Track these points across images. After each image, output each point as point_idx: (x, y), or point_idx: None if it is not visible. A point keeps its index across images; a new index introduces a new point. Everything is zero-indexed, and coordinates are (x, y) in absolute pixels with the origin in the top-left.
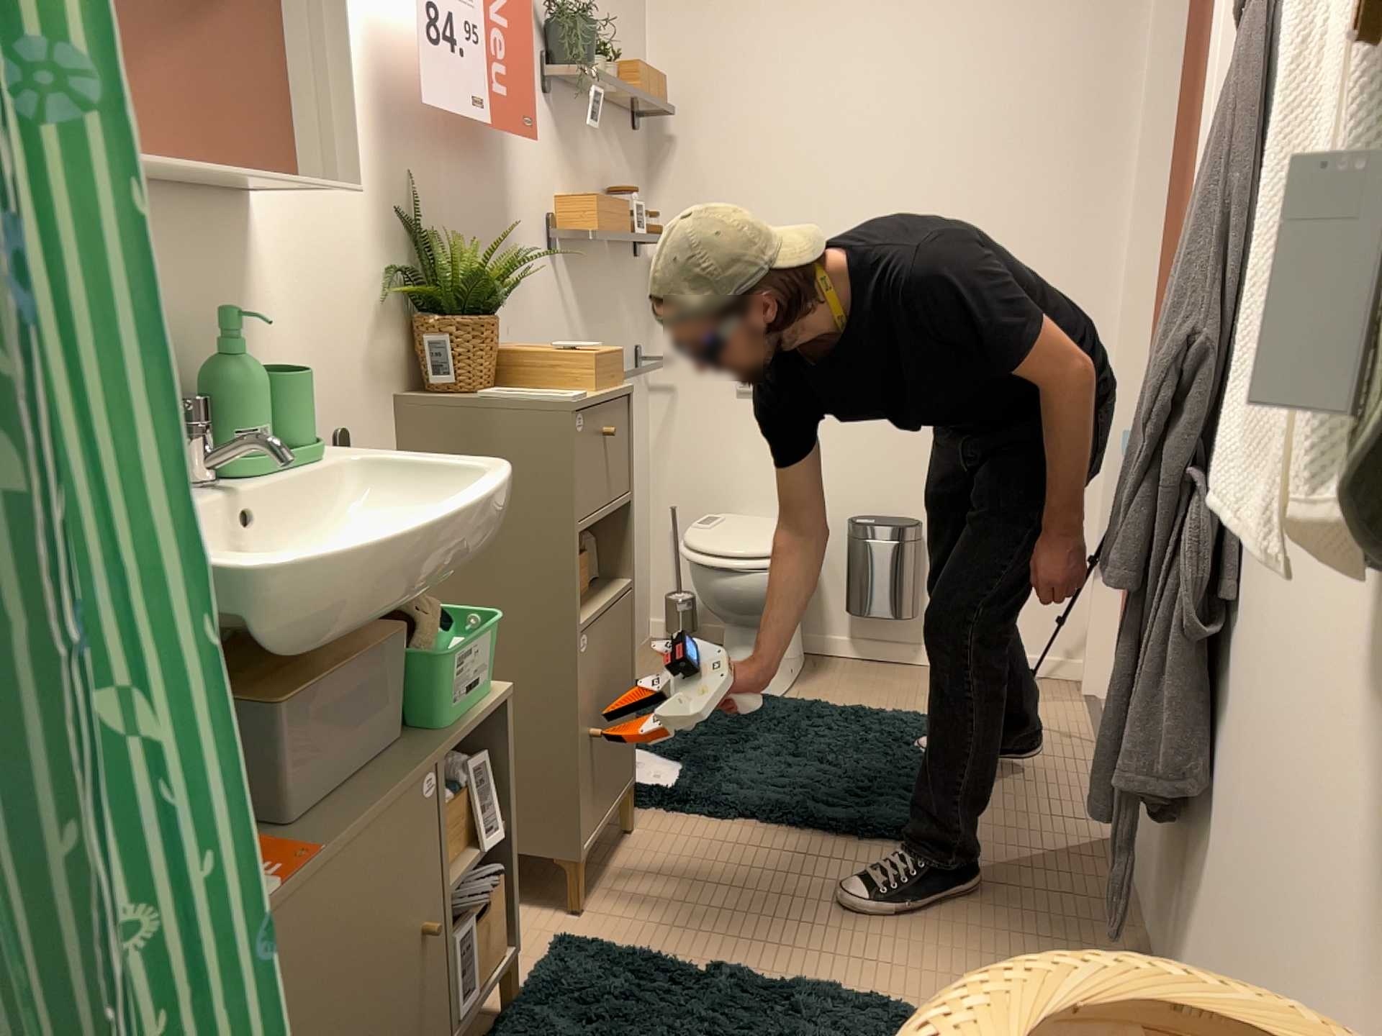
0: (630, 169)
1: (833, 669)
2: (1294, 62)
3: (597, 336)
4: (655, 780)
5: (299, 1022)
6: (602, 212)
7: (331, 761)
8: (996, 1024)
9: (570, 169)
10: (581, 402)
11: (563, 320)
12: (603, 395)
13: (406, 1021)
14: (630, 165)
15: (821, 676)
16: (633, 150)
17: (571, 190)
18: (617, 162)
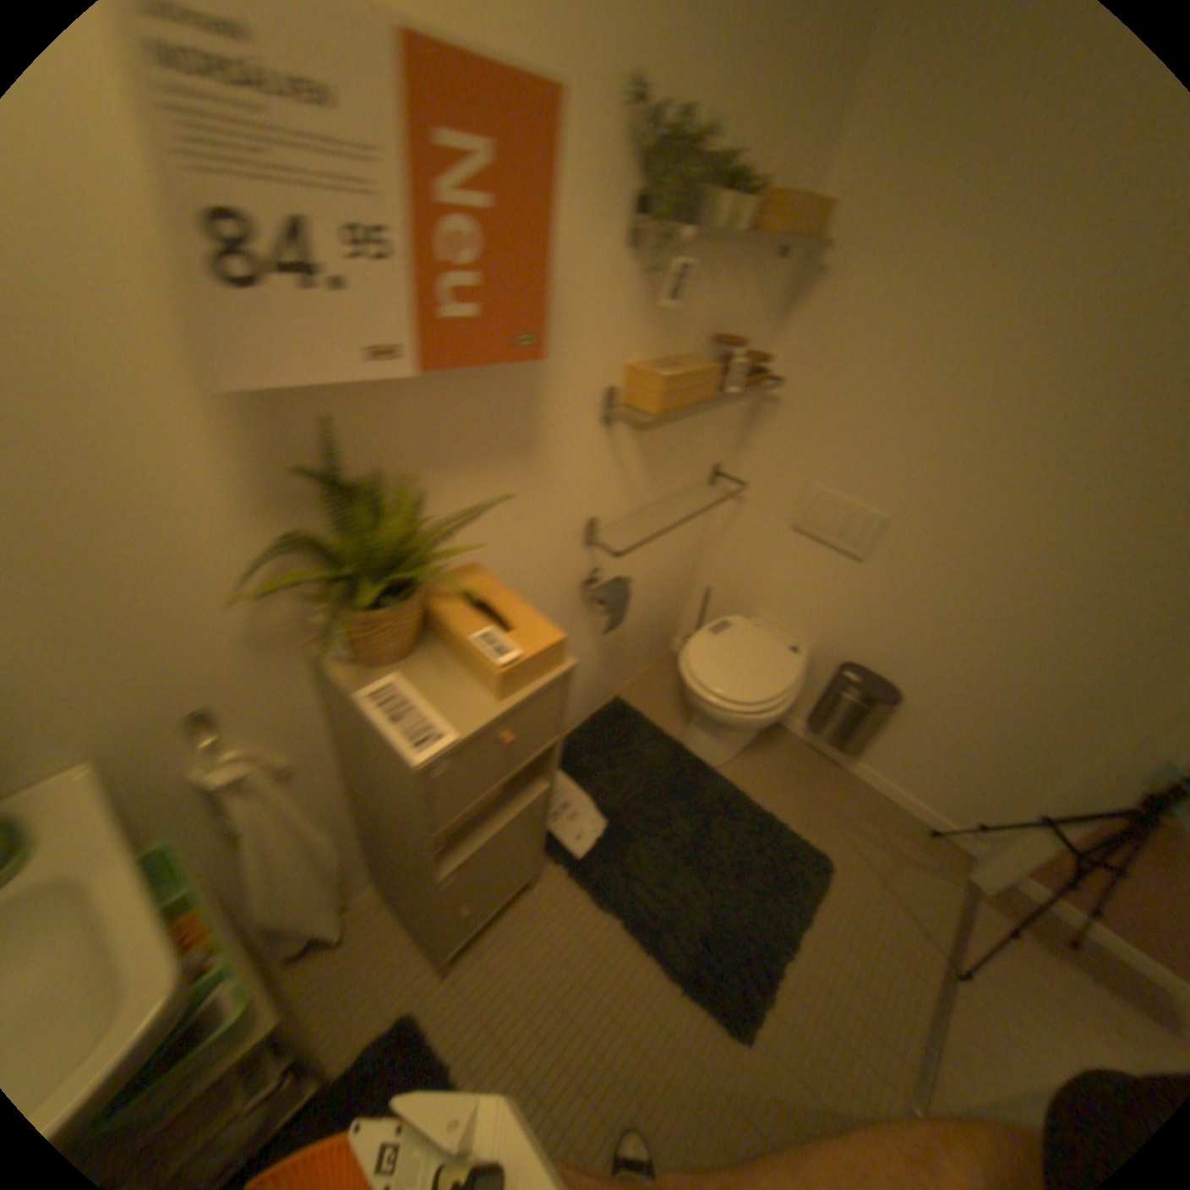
0: (764, 292)
1: (778, 745)
2: None
3: (662, 472)
4: (571, 842)
5: None
6: (667, 386)
7: None
8: None
9: (659, 318)
10: (441, 751)
11: (610, 476)
12: (501, 709)
13: None
14: (765, 288)
15: (764, 750)
16: (775, 268)
17: (654, 343)
18: (742, 290)
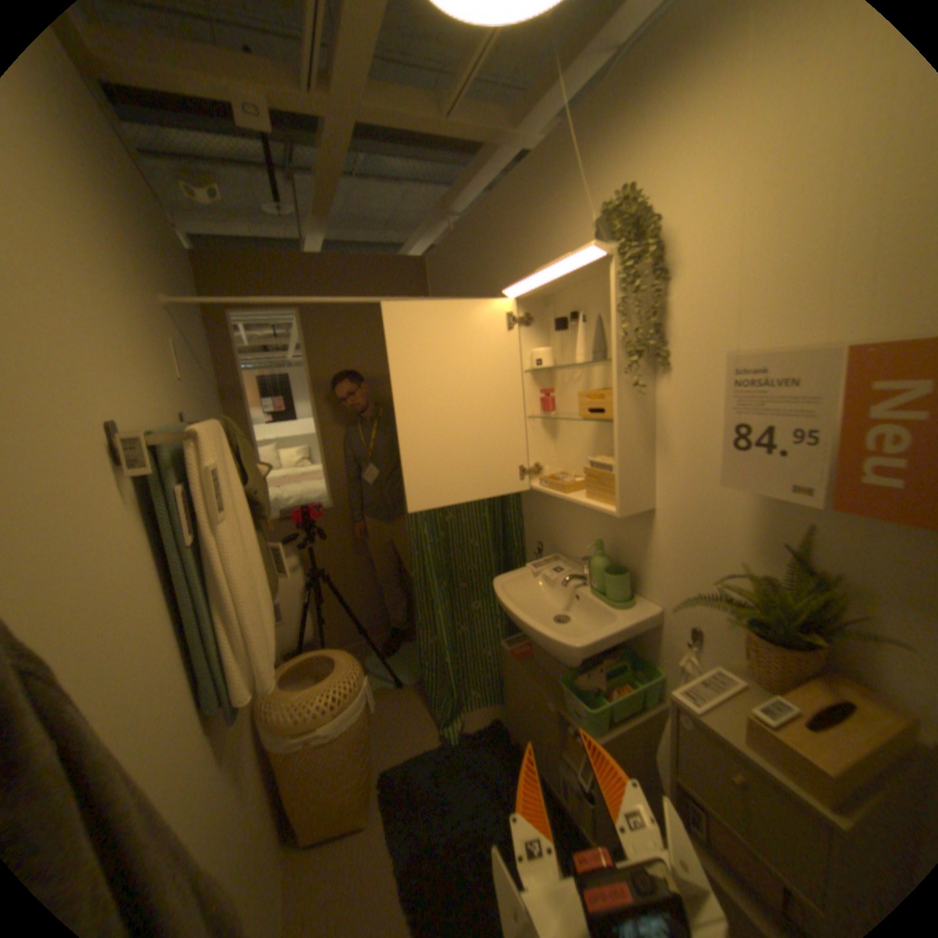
0: None
1: None
2: (254, 547)
3: None
4: None
5: (511, 685)
6: None
7: (542, 662)
8: (338, 666)
9: None
10: (688, 708)
11: None
12: (741, 747)
13: (539, 748)
14: None
15: None
16: None
17: None
18: None
